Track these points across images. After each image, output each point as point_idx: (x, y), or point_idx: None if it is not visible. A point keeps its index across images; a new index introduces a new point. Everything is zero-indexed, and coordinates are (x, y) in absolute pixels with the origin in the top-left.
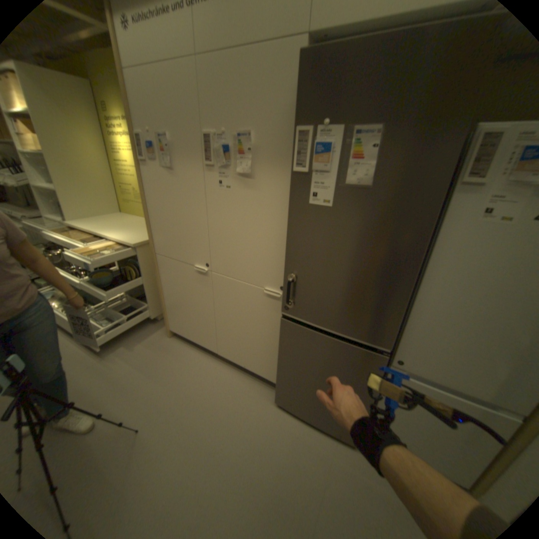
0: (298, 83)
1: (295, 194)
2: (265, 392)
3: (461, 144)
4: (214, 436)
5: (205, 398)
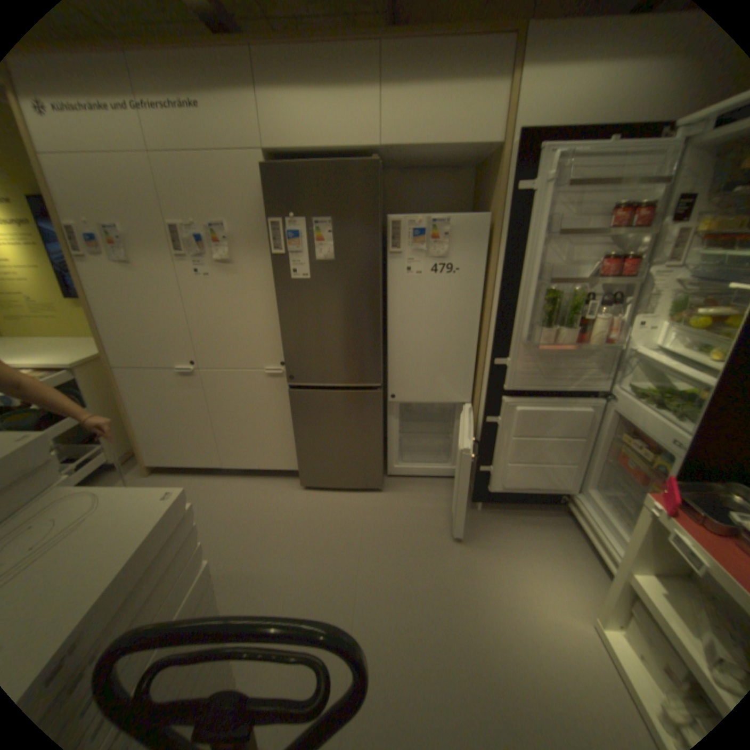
0: (263, 187)
1: (279, 272)
2: (289, 483)
3: (380, 230)
4: (247, 532)
5: (222, 510)
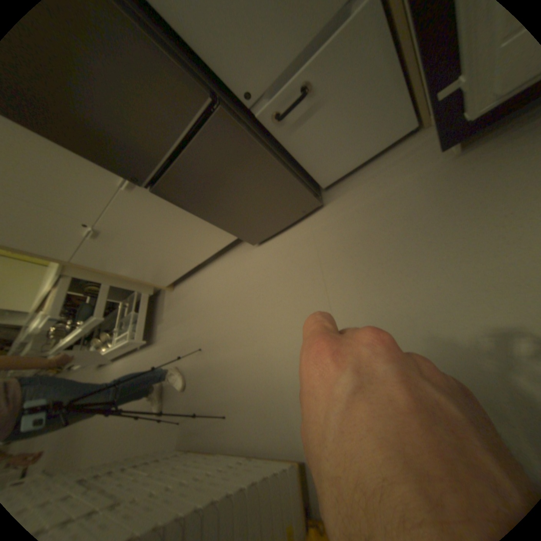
0: None
1: None
2: (246, 245)
3: None
4: (238, 303)
5: (217, 293)
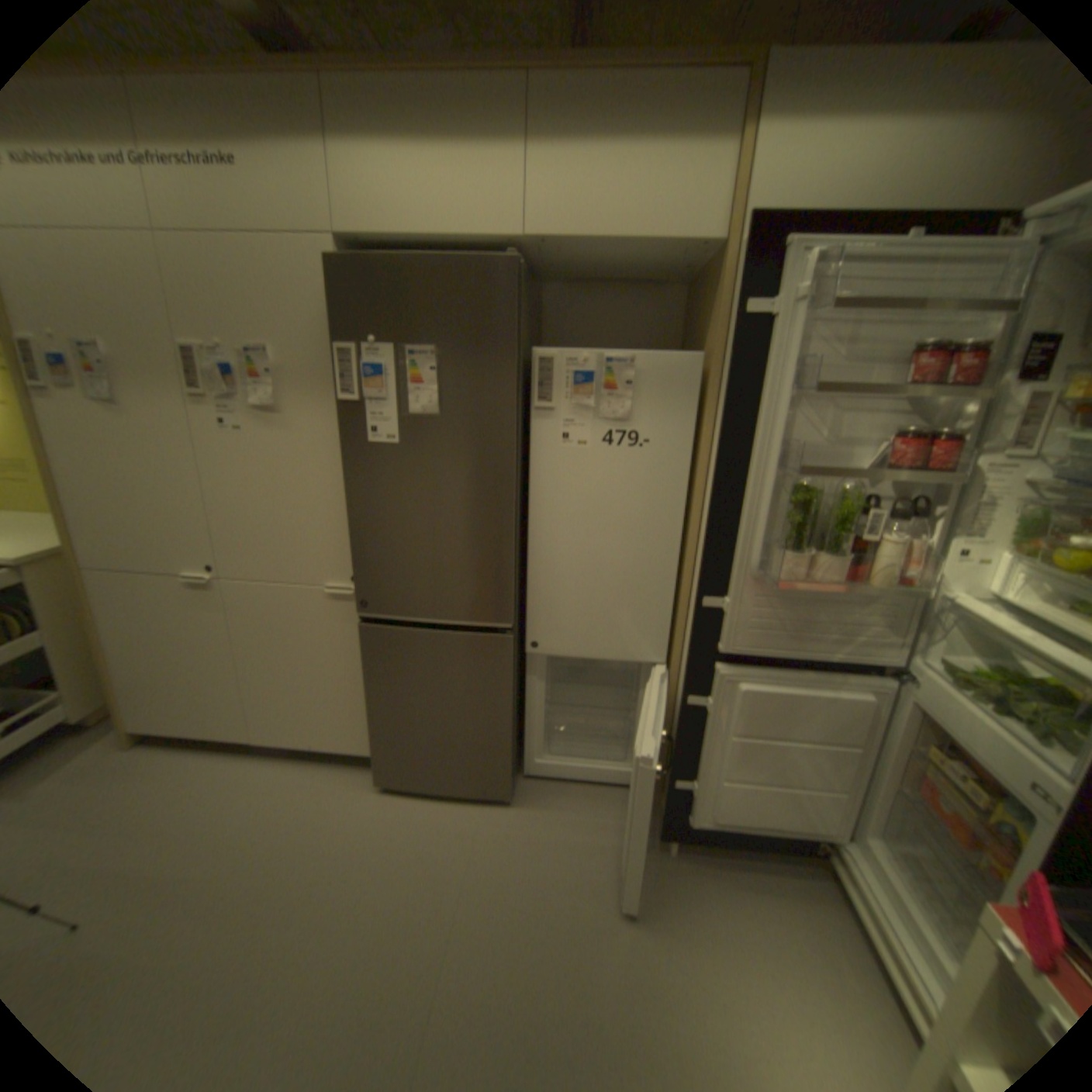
0: (327, 292)
1: (347, 430)
2: (355, 779)
3: (515, 370)
4: (260, 873)
5: (230, 825)
